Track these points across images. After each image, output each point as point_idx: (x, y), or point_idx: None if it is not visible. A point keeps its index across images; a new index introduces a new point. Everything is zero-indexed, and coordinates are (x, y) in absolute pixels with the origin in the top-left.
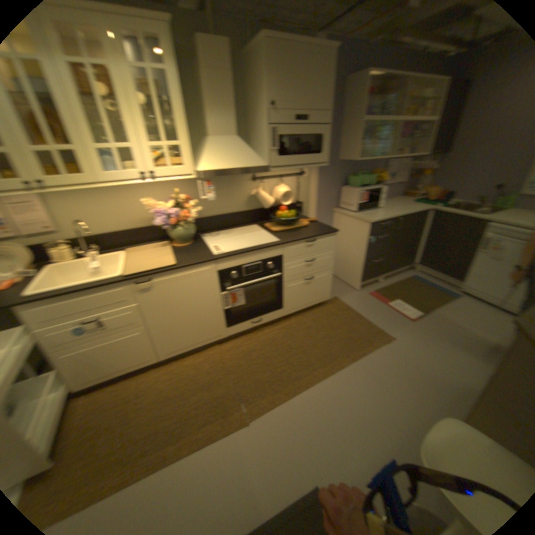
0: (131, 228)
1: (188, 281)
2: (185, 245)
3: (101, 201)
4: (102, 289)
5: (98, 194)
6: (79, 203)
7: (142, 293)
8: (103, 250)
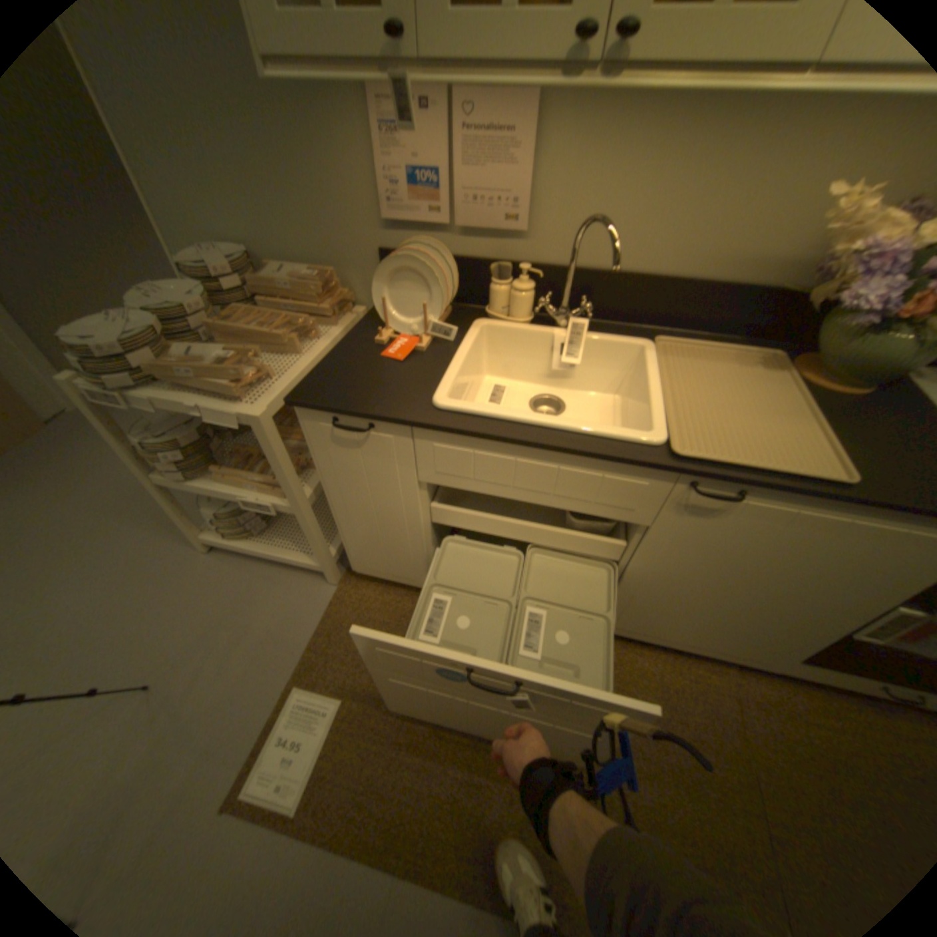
0: (710, 277)
1: (854, 546)
2: (861, 391)
3: (692, 164)
4: (612, 467)
5: (701, 137)
6: (631, 160)
7: (697, 516)
8: (606, 318)
